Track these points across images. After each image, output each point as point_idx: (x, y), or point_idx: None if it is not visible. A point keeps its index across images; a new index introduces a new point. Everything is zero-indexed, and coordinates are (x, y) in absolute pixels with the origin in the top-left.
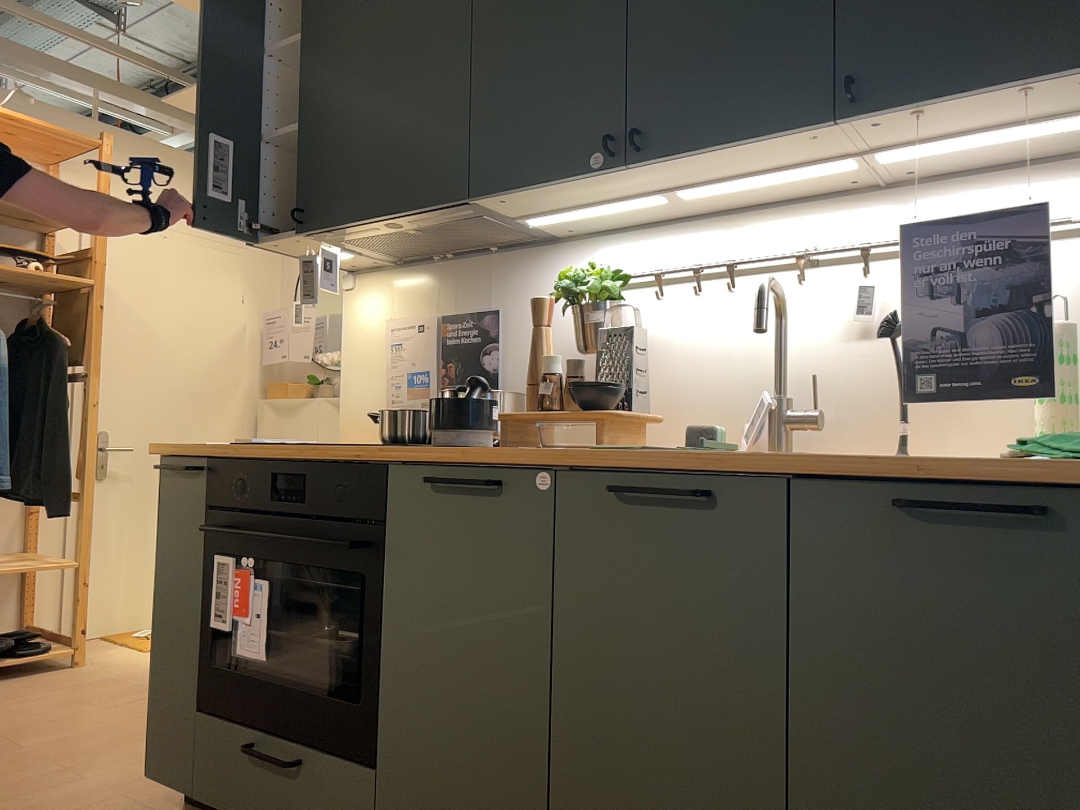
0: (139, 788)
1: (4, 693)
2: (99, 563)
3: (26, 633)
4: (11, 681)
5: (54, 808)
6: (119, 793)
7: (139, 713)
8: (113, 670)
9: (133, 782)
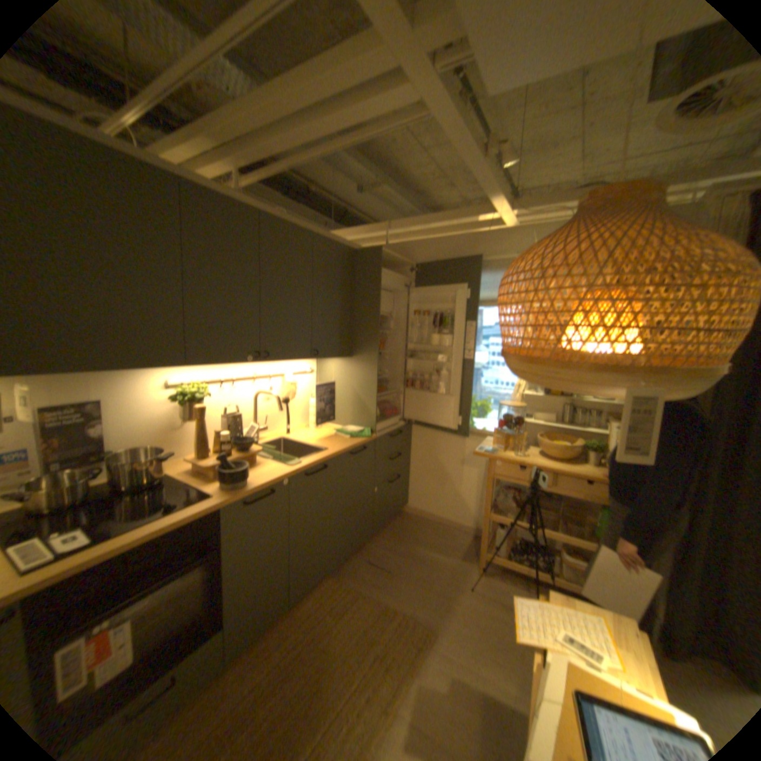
0: None
1: None
2: None
3: None
4: None
5: None
6: None
7: None
8: None
9: None
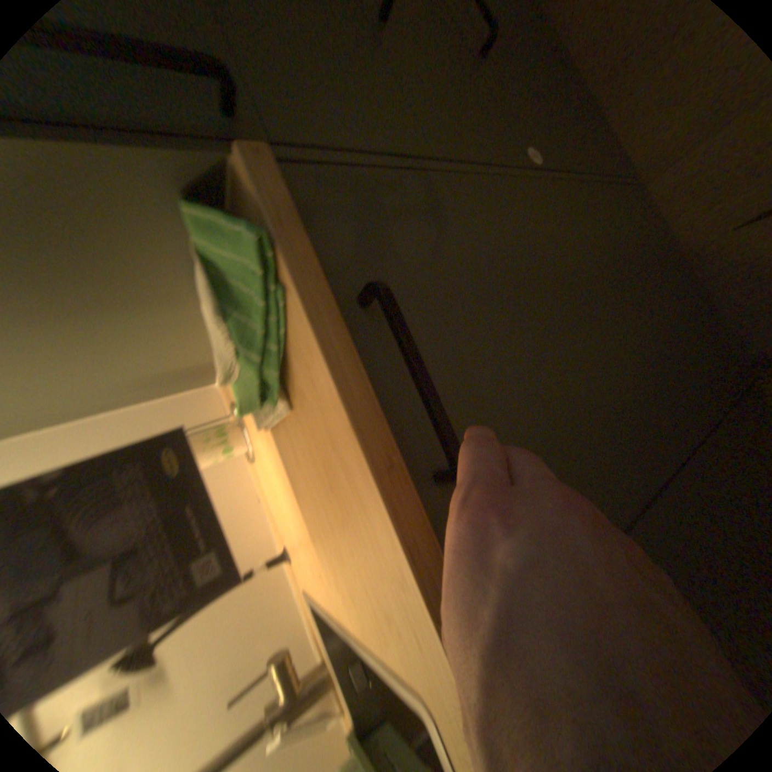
0: None
1: None
2: None
3: None
4: None
5: None
6: None
7: None
8: None
9: None
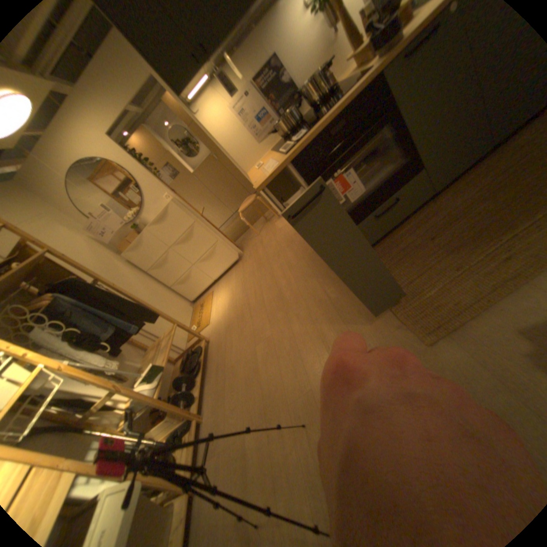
0: (320, 288)
1: (218, 356)
2: (160, 330)
3: (187, 352)
4: (209, 357)
5: (324, 306)
6: (321, 292)
7: (260, 307)
8: (218, 328)
9: (314, 291)
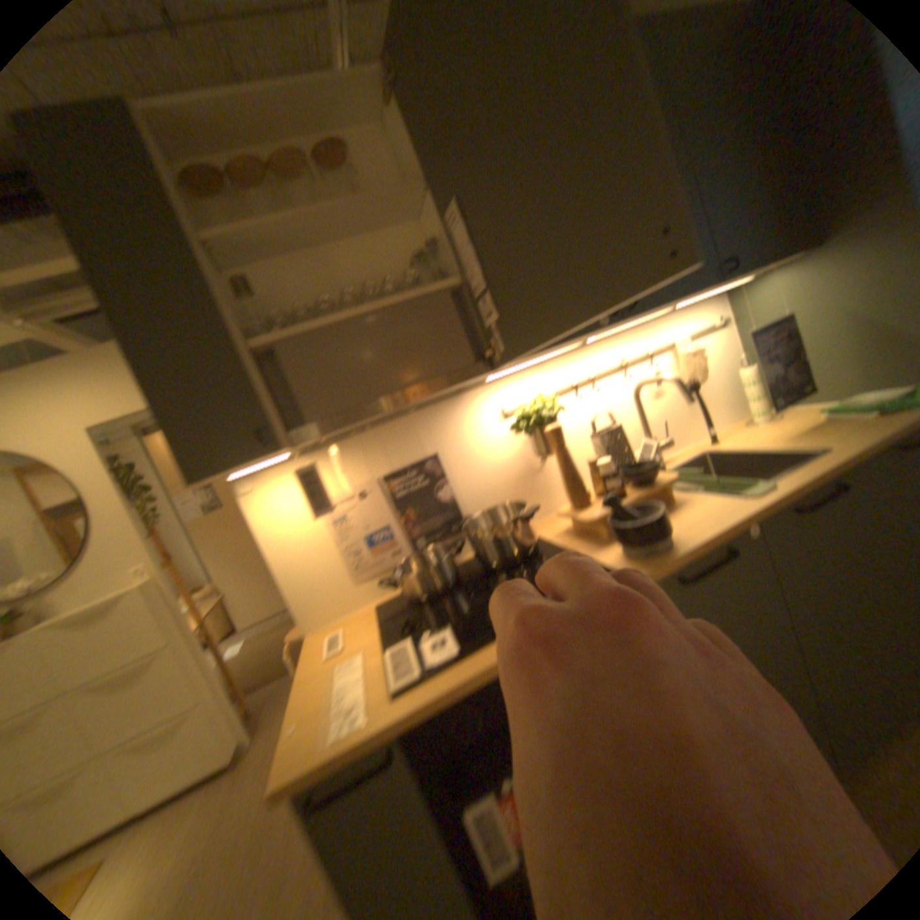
0: None
1: None
2: None
3: None
4: None
5: None
6: None
7: None
8: None
9: None
